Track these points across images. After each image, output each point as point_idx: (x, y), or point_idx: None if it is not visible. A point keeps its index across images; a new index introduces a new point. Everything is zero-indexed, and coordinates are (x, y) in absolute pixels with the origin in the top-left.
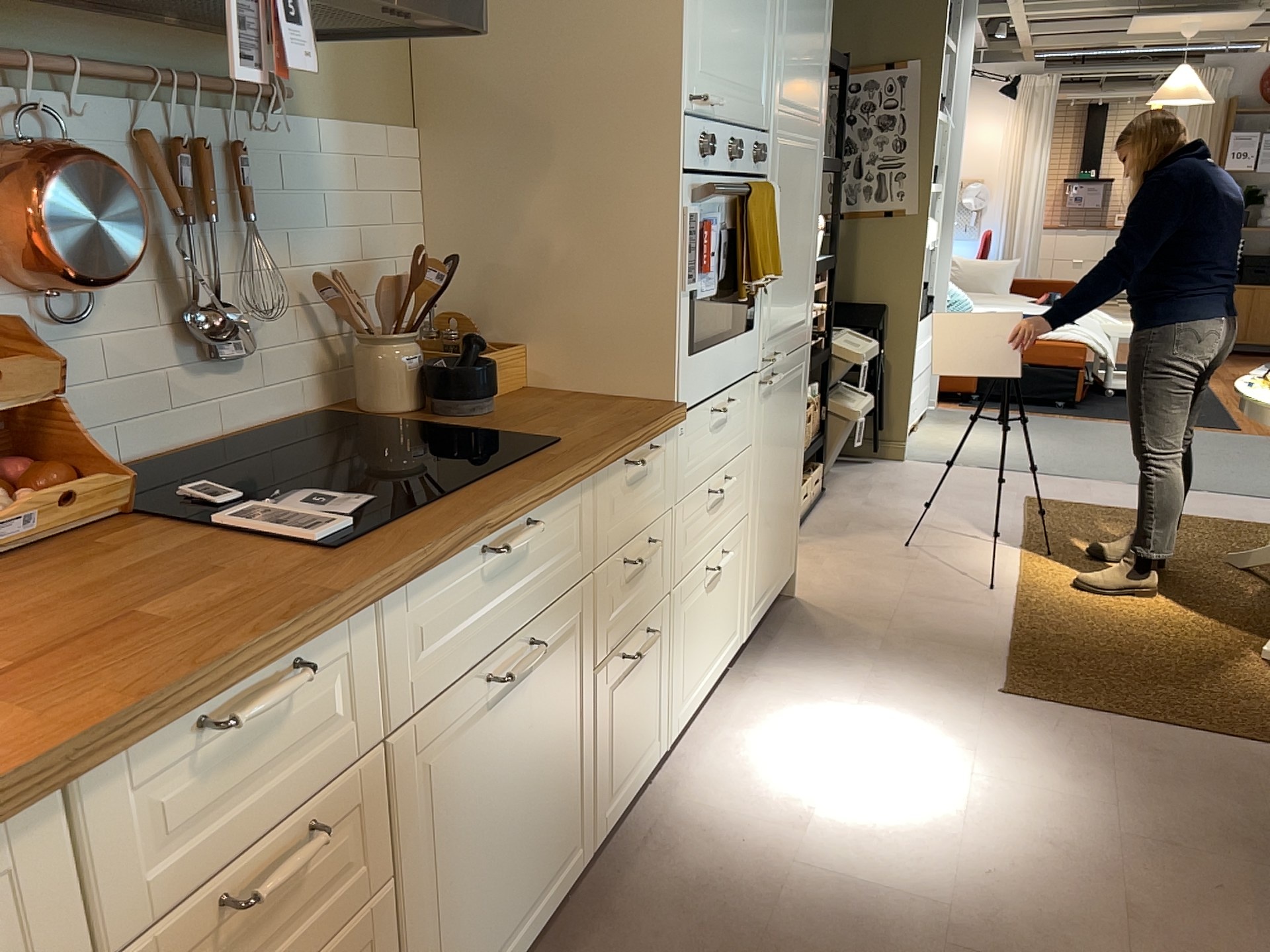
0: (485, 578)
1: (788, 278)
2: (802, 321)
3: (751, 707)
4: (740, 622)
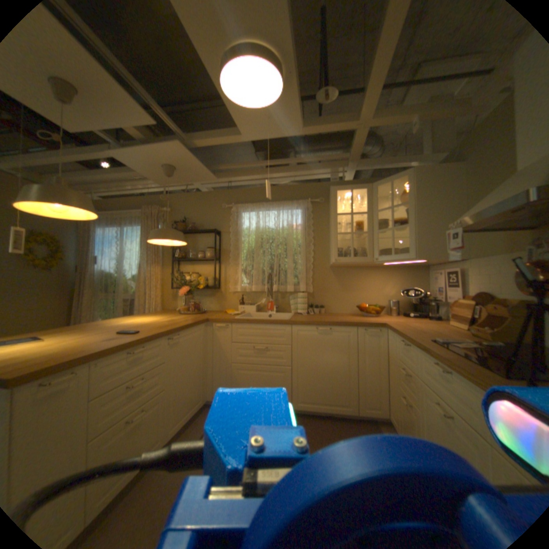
0: (439, 374)
1: None
2: None
3: None
4: None
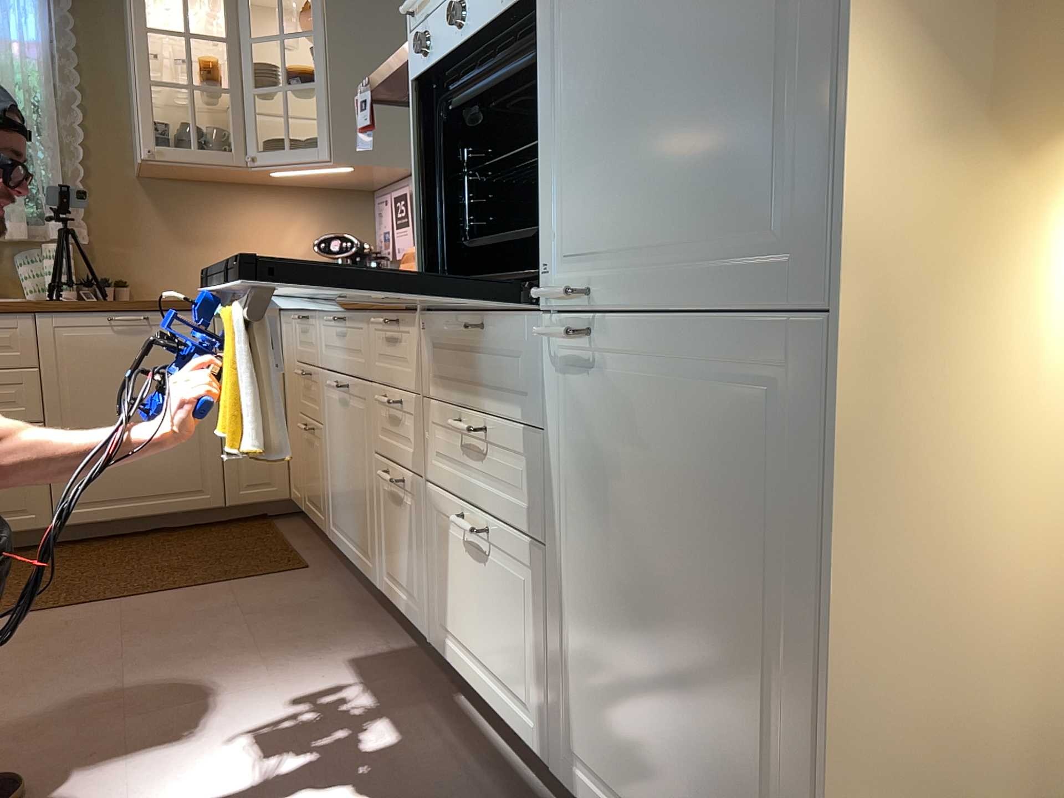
0: (336, 333)
1: (650, 130)
2: (769, 239)
3: (469, 792)
4: (544, 729)
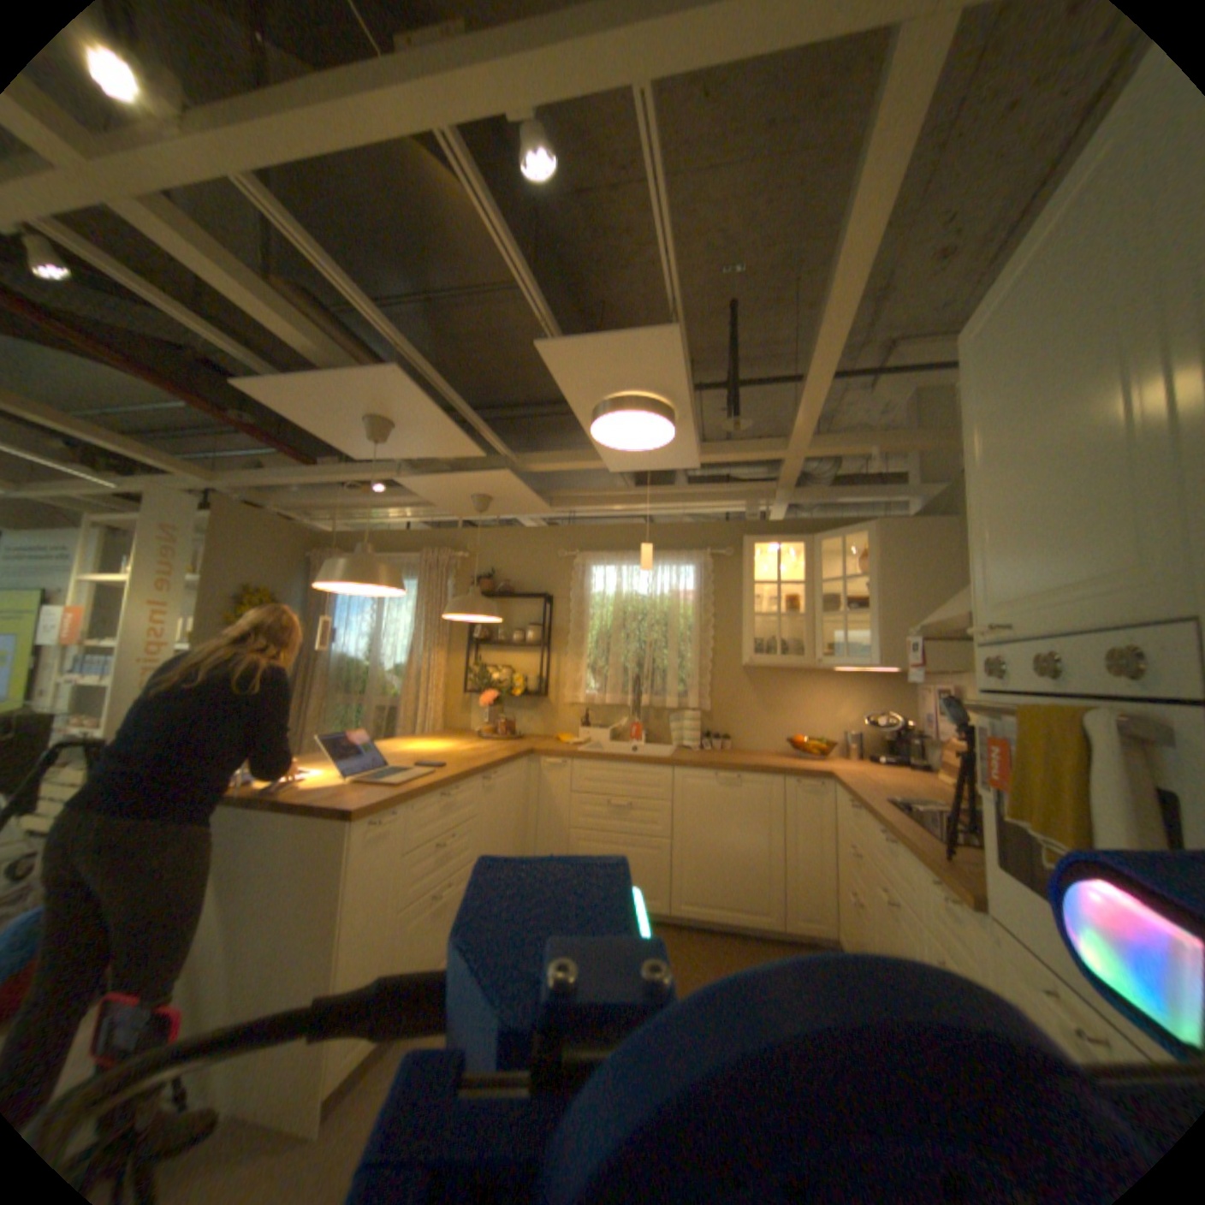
0: (886, 846)
1: None
2: None
3: None
4: None
